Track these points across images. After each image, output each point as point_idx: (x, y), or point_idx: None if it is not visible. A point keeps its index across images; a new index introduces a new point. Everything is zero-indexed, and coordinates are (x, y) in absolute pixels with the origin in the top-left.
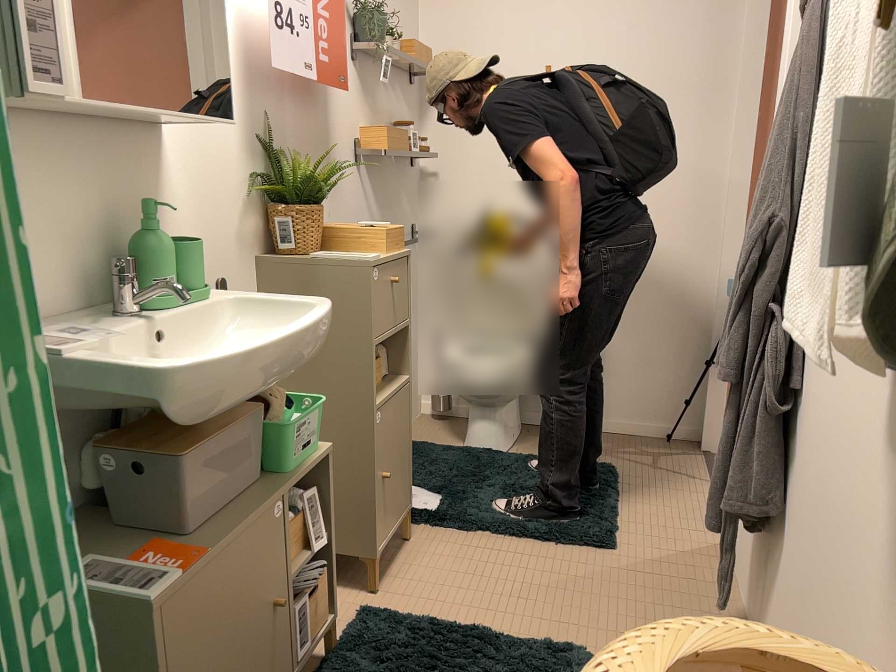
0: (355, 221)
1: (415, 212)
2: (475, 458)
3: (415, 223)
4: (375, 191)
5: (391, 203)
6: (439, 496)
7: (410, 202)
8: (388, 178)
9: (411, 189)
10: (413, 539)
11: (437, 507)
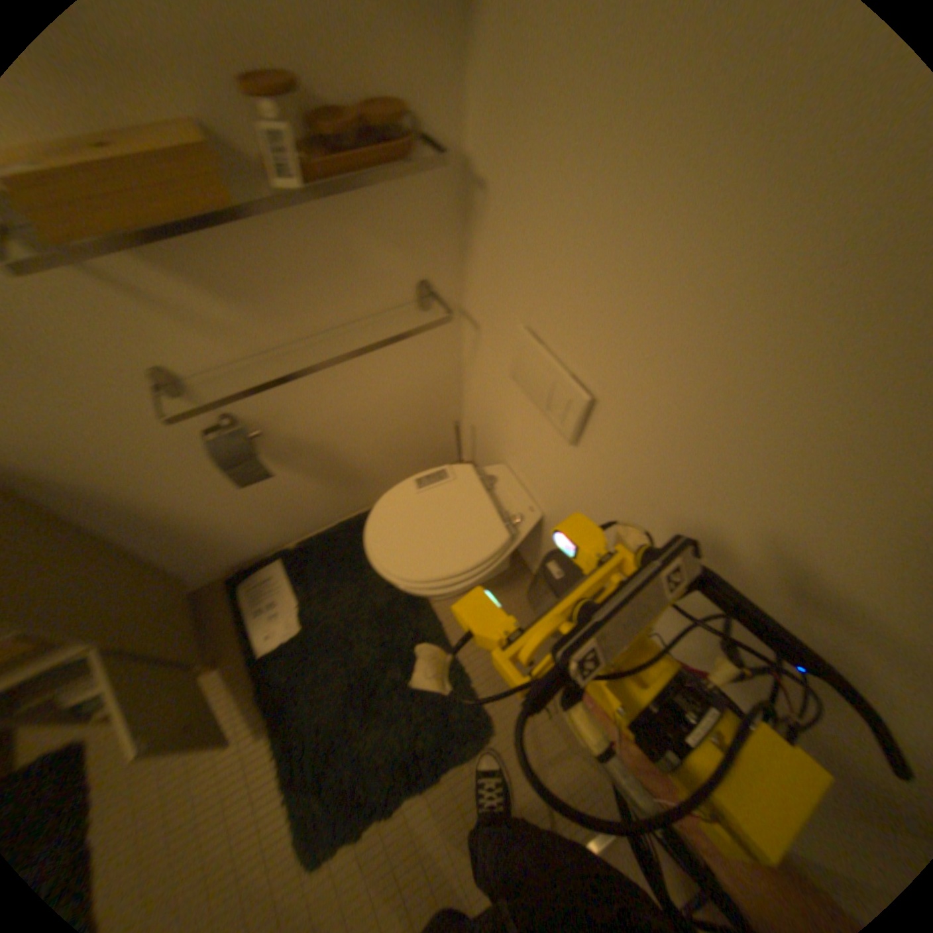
0: (101, 357)
1: (430, 256)
2: (389, 595)
3: (432, 275)
4: (187, 277)
5: (290, 275)
6: (294, 631)
7: (396, 244)
8: (256, 228)
9: (405, 217)
10: (213, 674)
11: (264, 653)
